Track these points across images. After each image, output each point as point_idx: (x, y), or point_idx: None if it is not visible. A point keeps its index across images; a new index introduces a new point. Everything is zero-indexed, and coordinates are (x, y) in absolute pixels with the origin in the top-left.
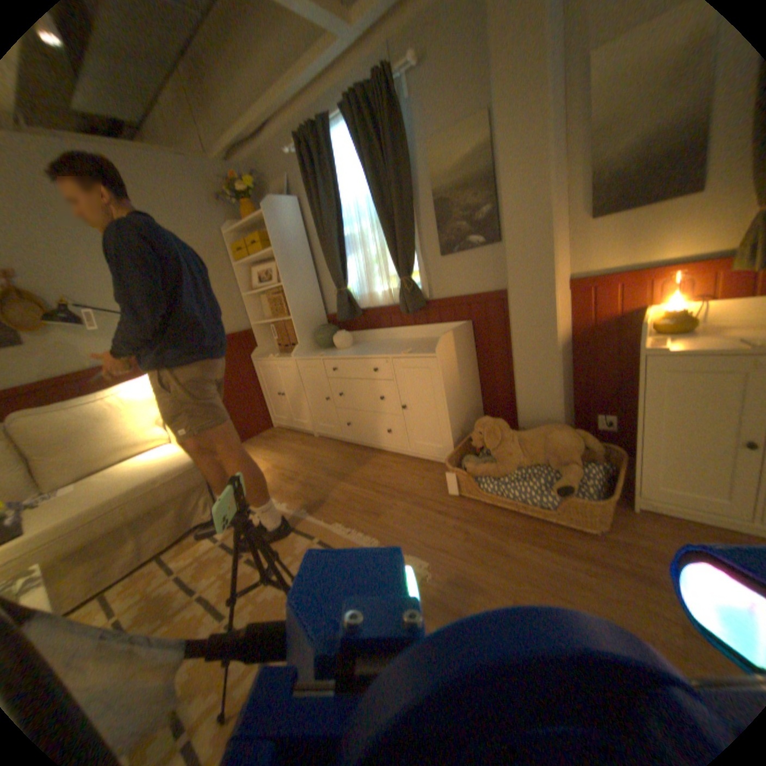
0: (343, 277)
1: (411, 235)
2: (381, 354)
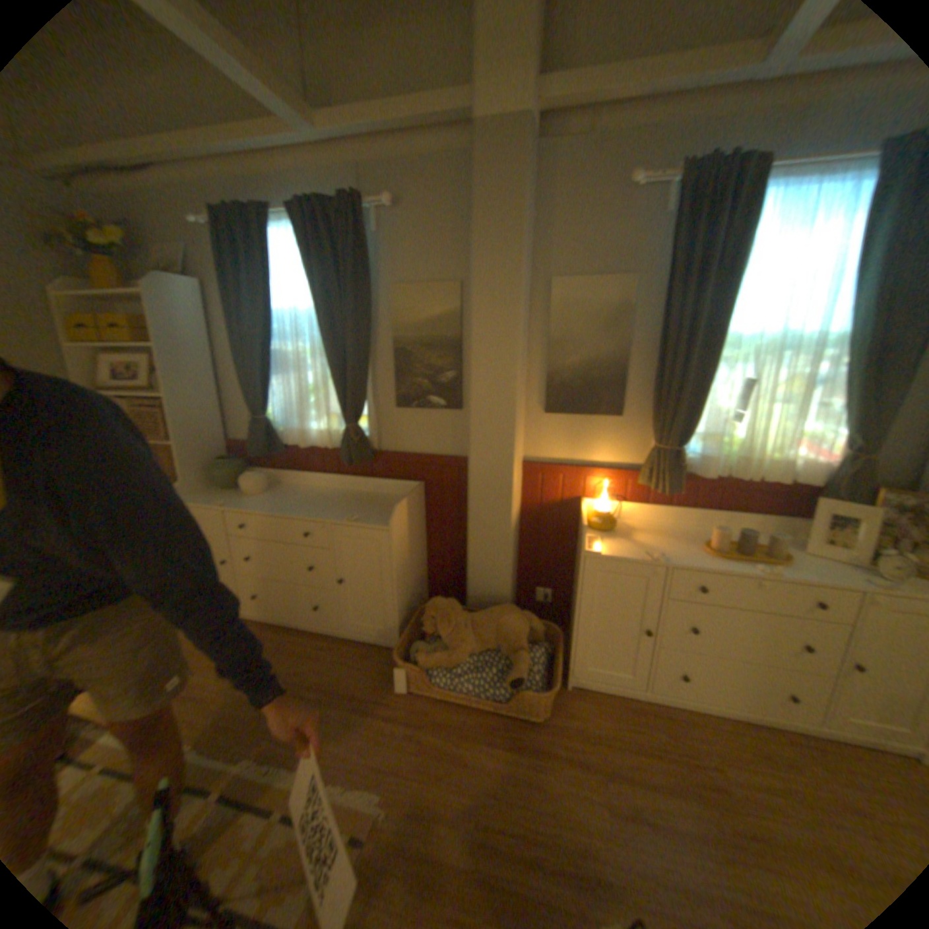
0: (261, 404)
1: (363, 380)
2: (314, 518)
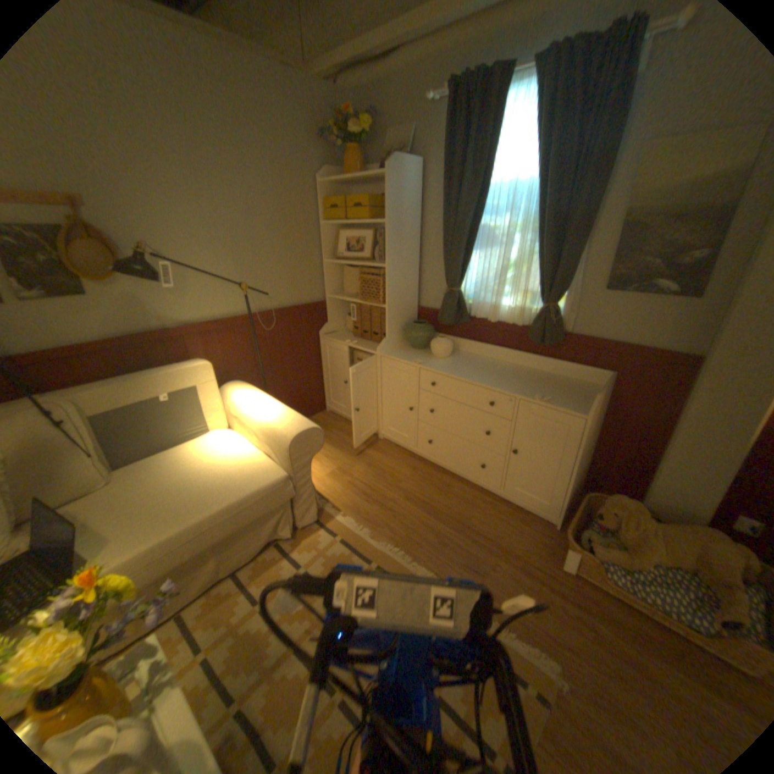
0: (462, 276)
1: (579, 257)
2: (504, 390)
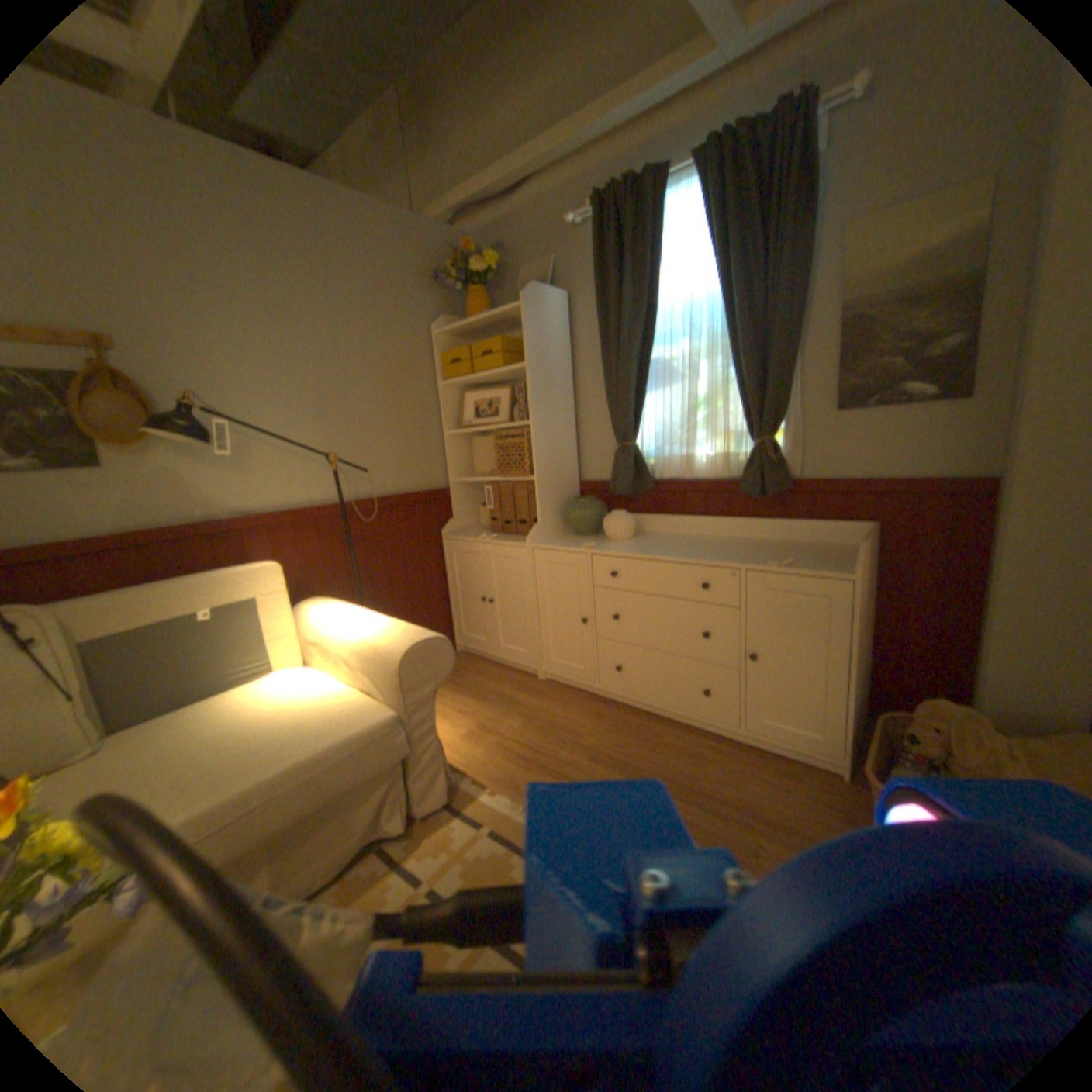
0: (636, 424)
1: (791, 369)
2: (720, 561)
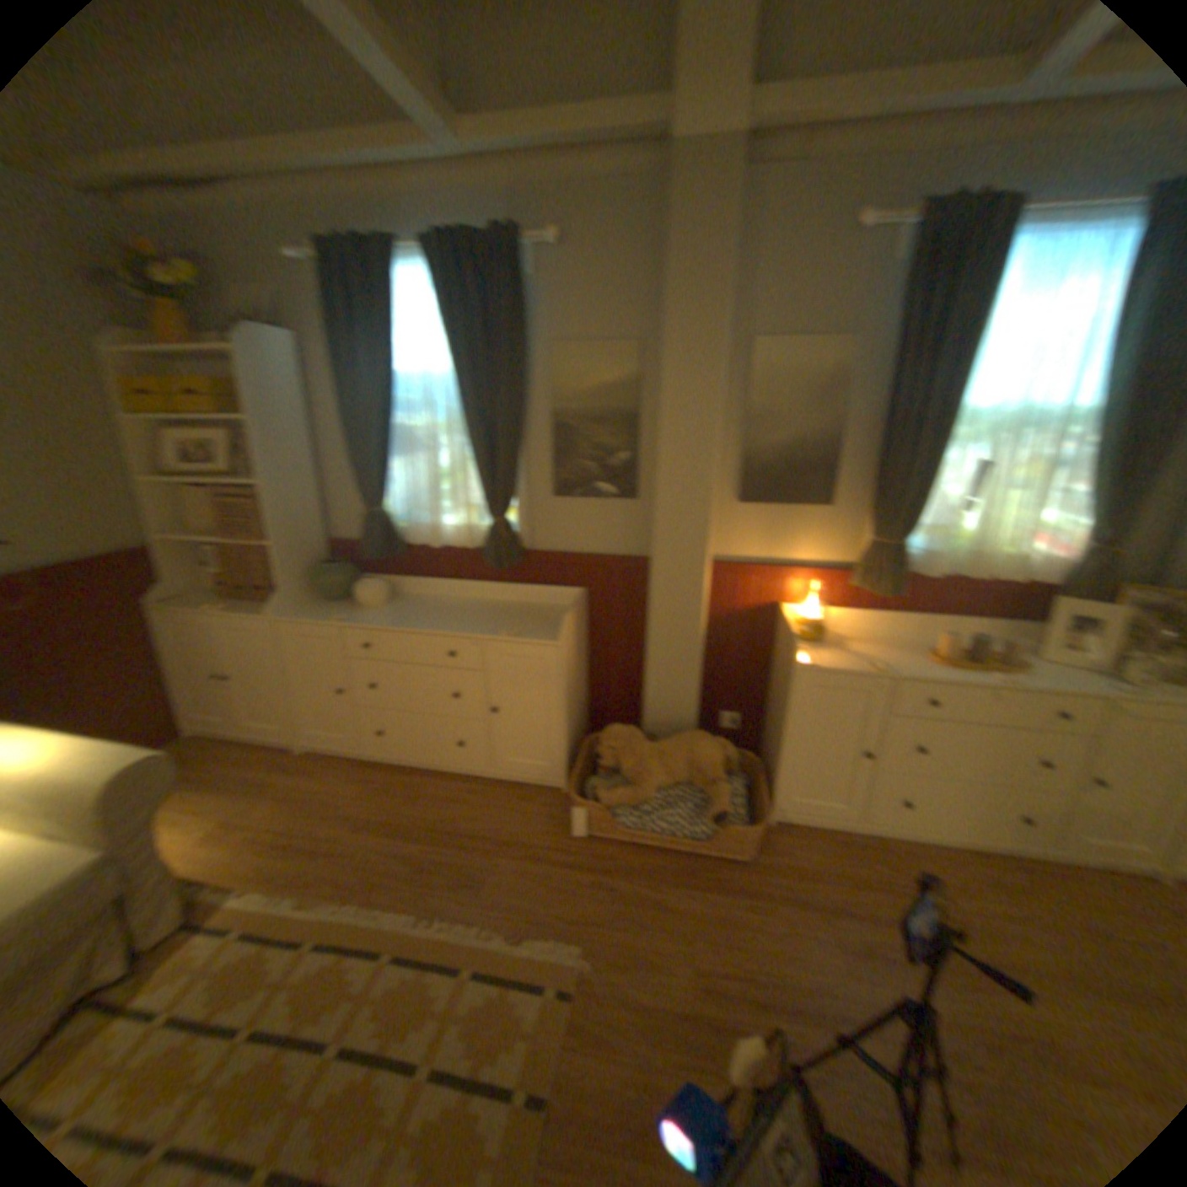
0: (379, 492)
1: (513, 462)
2: (460, 632)
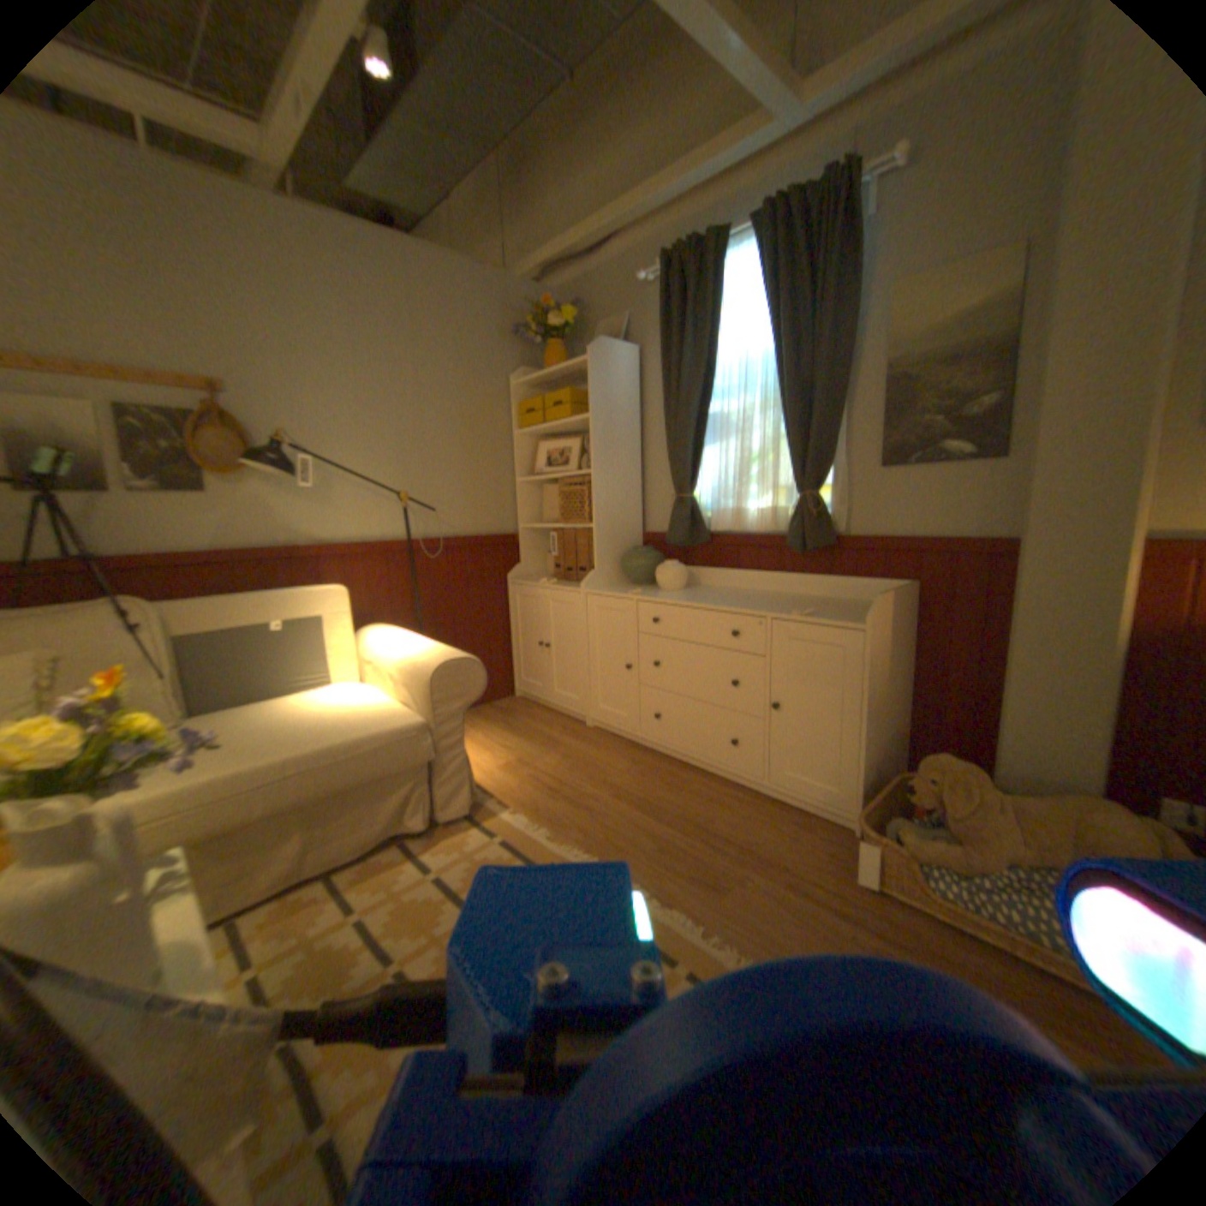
0: (692, 477)
1: (835, 426)
2: (750, 610)
